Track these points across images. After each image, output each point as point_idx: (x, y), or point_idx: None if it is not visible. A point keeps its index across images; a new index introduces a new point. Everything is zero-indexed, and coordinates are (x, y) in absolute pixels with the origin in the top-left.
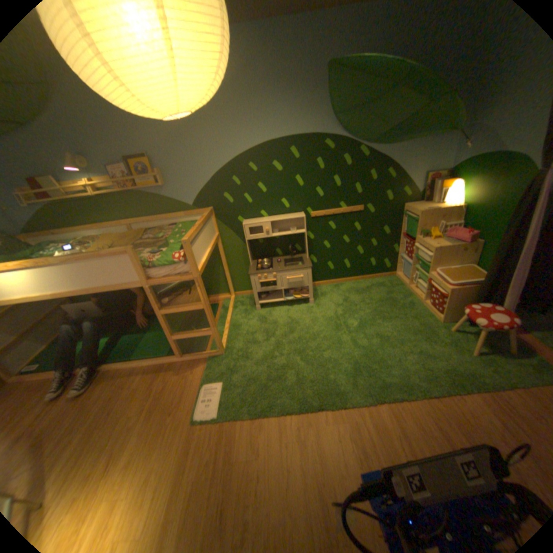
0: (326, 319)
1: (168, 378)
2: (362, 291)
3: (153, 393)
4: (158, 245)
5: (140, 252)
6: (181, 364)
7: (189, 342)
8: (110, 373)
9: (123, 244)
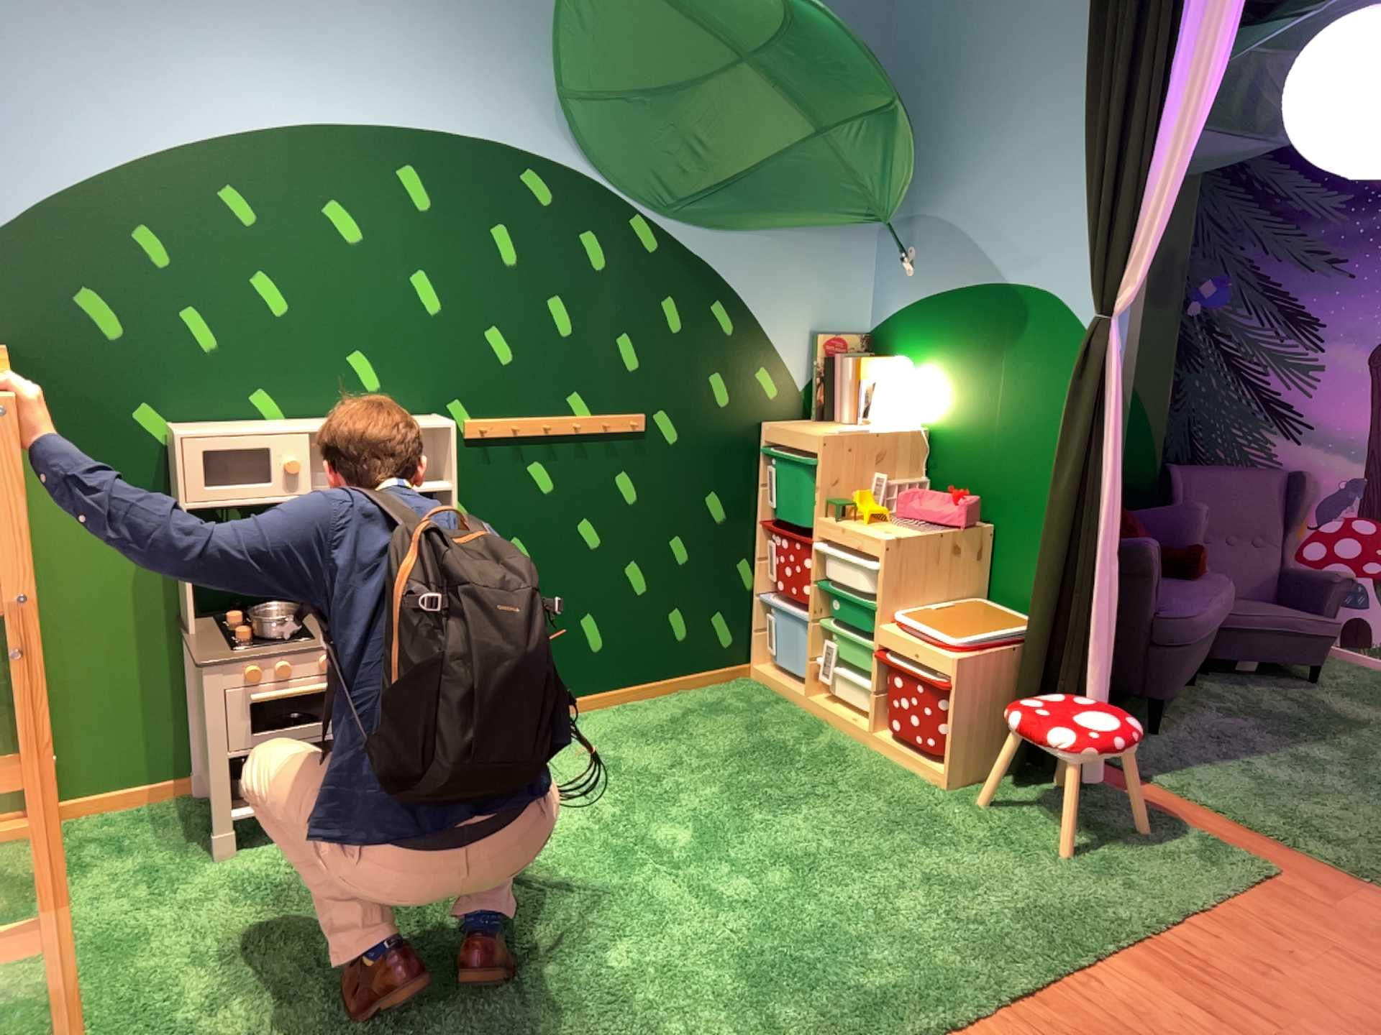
0: (569, 831)
1: None
2: (661, 730)
3: None
4: None
5: None
6: None
7: None
8: None
9: None
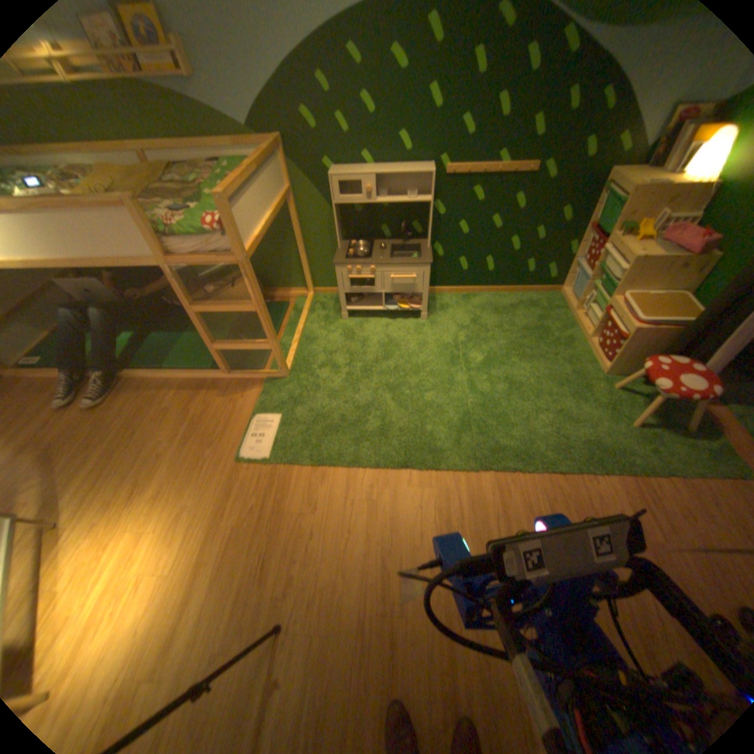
0: (440, 346)
1: (210, 398)
2: (502, 311)
3: (190, 415)
4: (185, 195)
5: (155, 204)
6: (230, 382)
7: (241, 354)
8: (135, 381)
9: (130, 186)
